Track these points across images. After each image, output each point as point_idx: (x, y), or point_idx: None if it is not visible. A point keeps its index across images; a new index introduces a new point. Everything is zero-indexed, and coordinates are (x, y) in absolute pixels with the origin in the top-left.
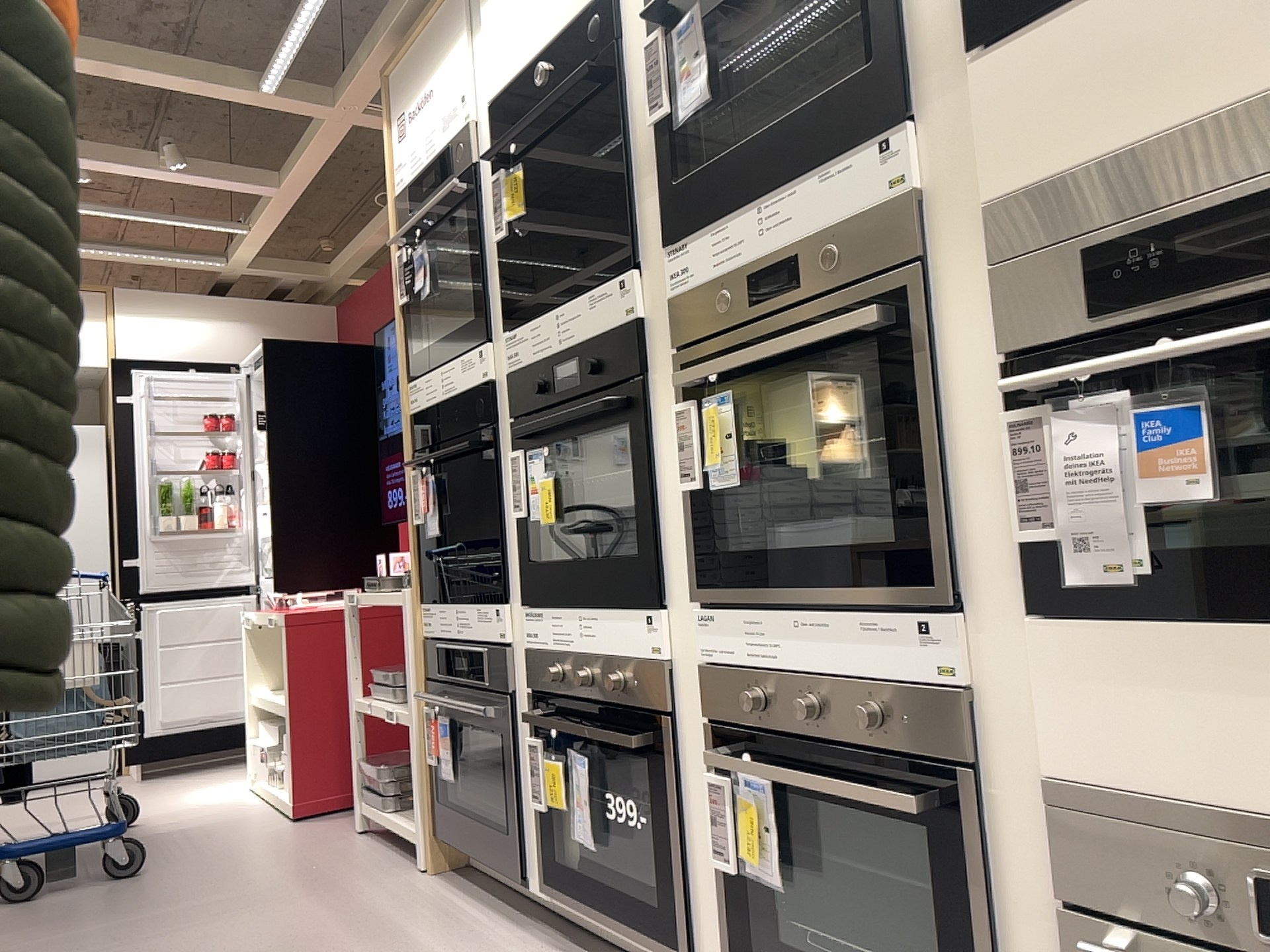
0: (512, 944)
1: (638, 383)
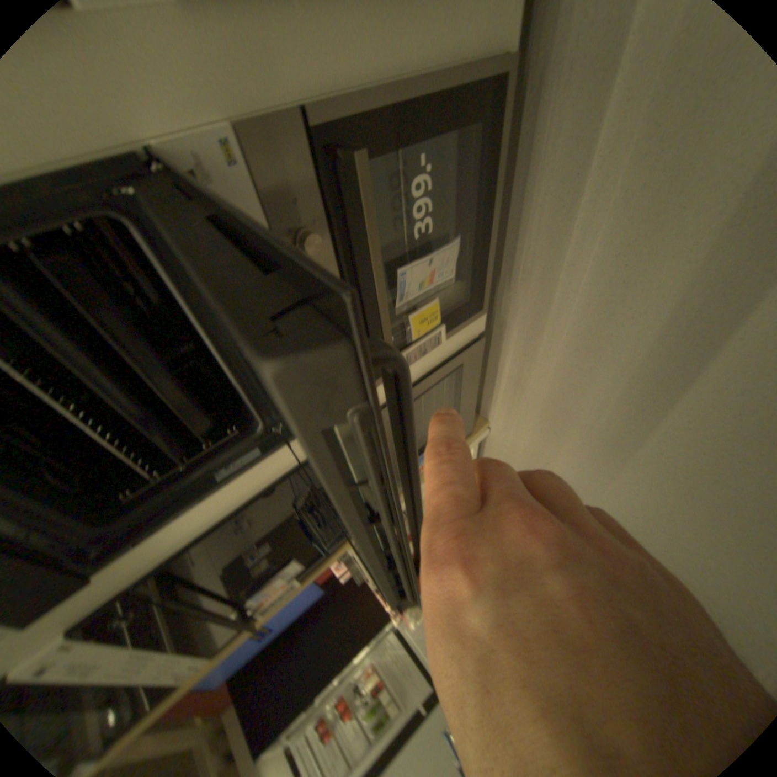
0: (527, 315)
1: None
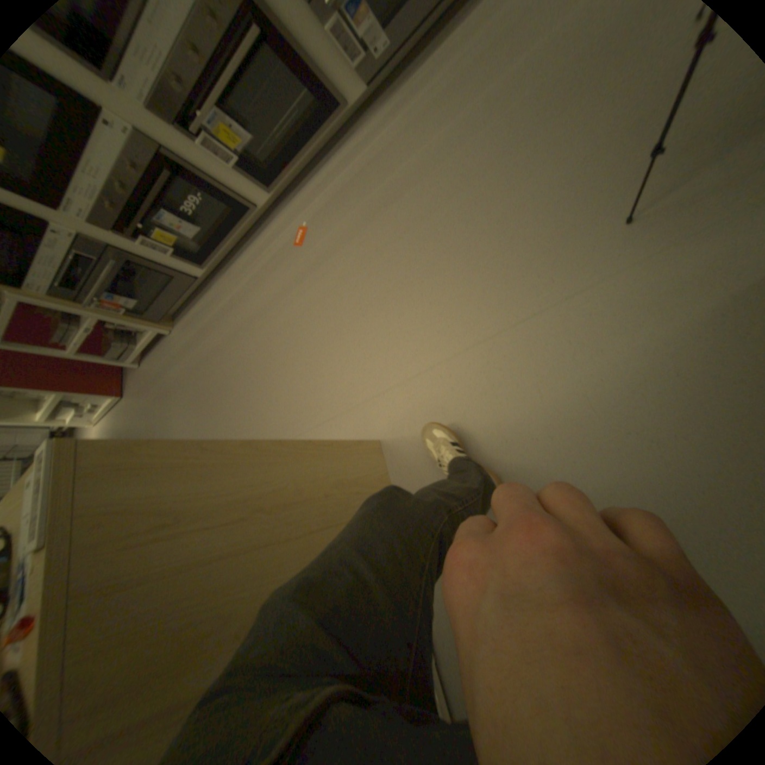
0: (219, 289)
1: None
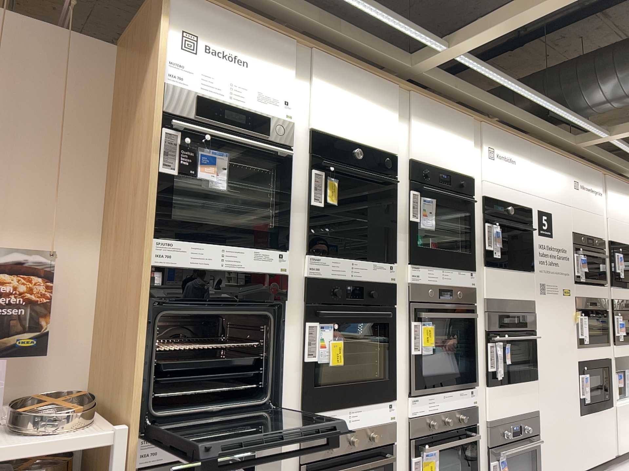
0: None
1: (390, 305)
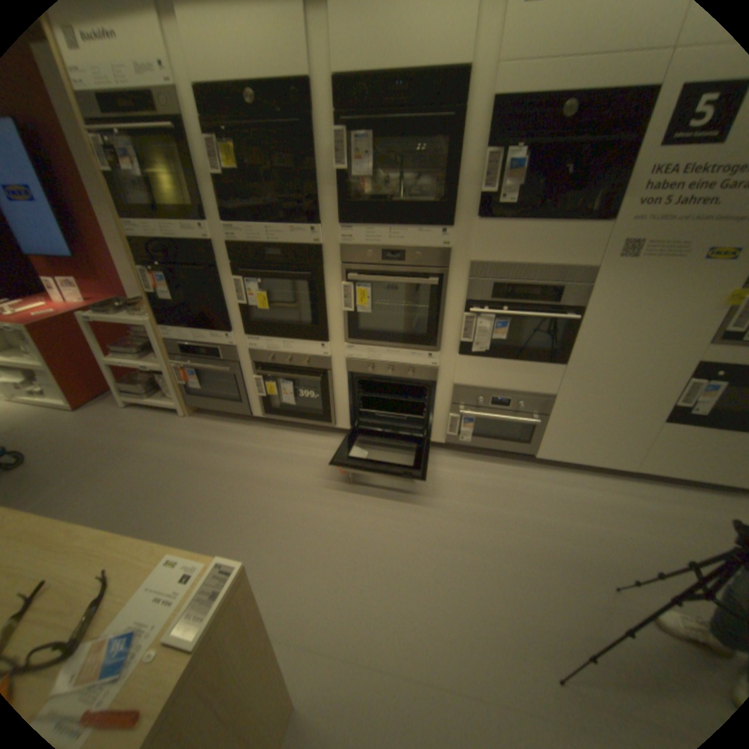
0: (255, 433)
1: (320, 271)
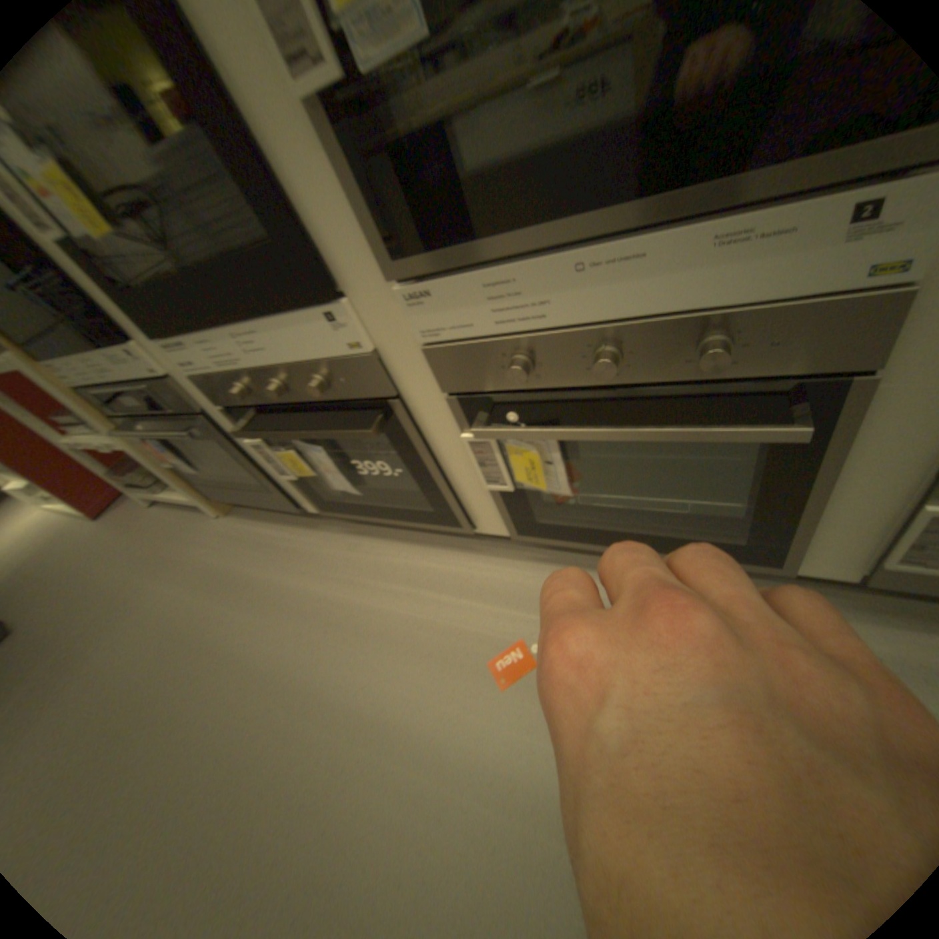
0: (319, 547)
1: None
